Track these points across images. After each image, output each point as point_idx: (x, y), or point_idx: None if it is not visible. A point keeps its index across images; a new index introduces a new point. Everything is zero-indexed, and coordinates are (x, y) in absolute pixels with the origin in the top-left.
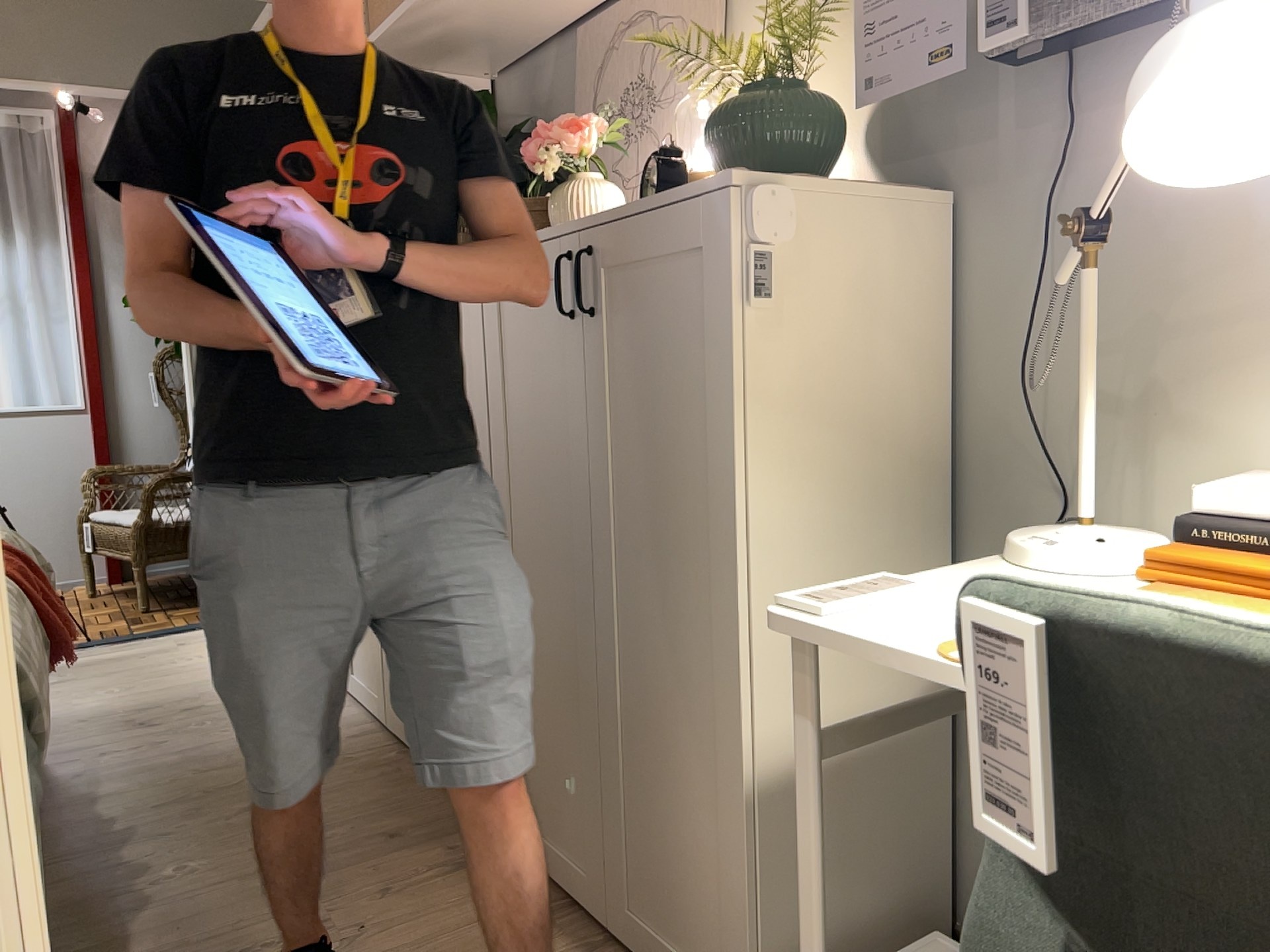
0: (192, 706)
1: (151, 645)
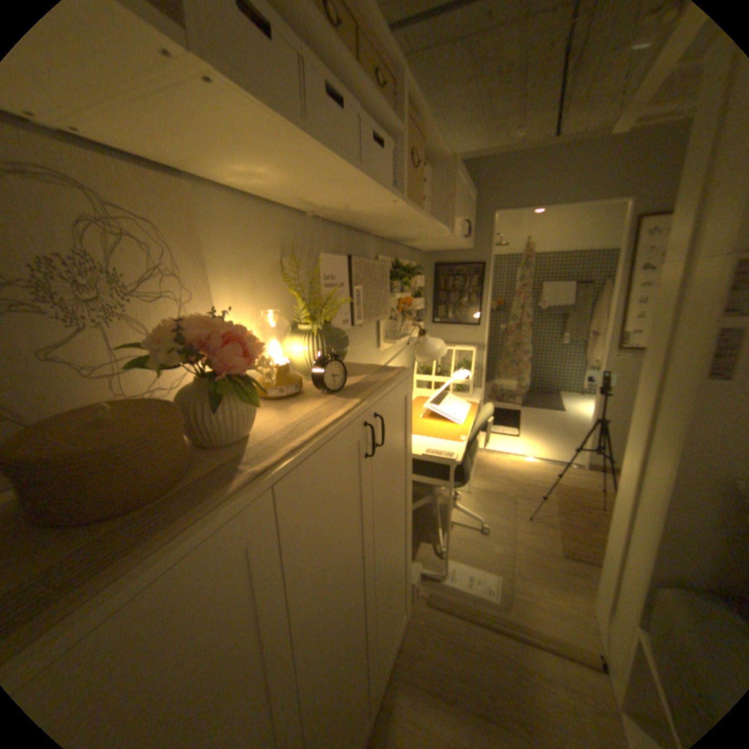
0: None
1: None
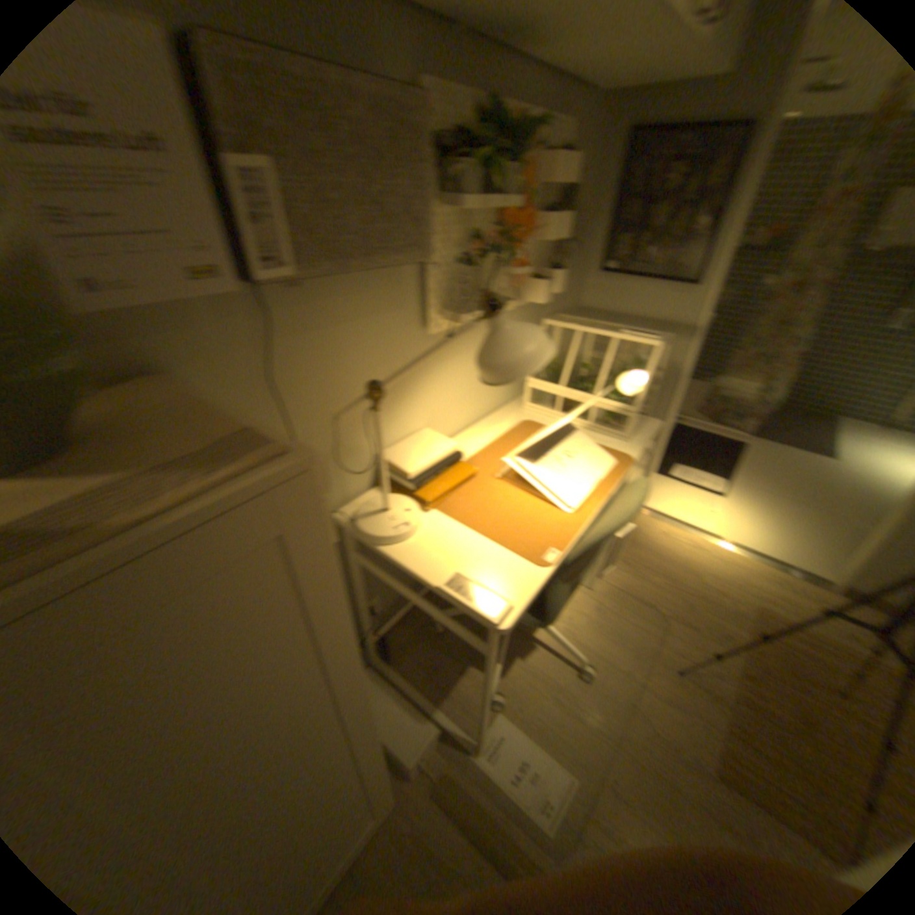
0: None
1: None
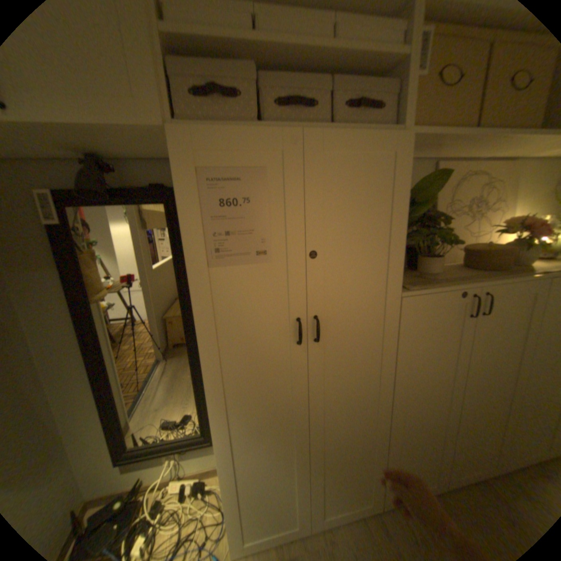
0: None
1: None
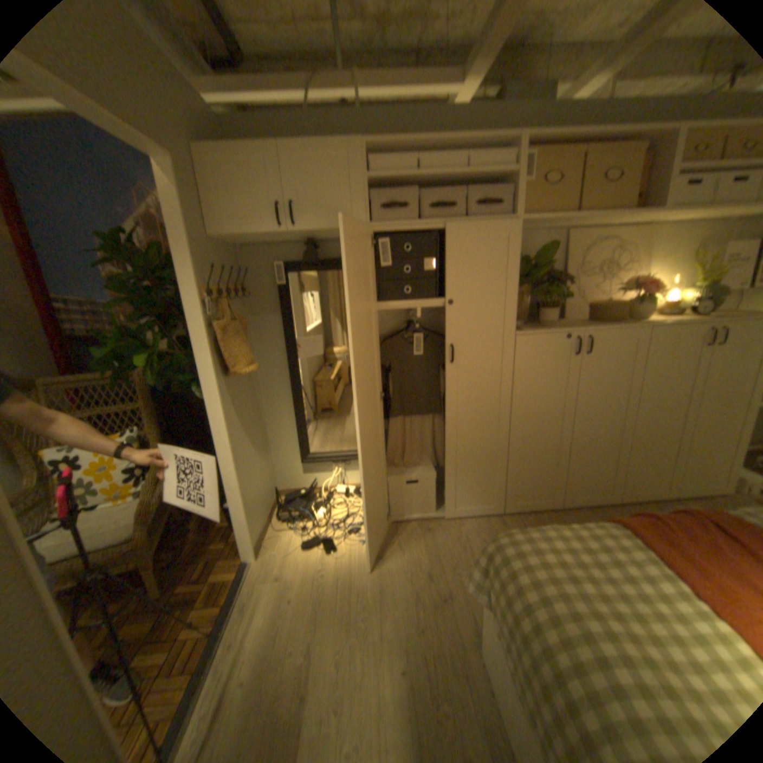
0: (425, 577)
1: (261, 597)
